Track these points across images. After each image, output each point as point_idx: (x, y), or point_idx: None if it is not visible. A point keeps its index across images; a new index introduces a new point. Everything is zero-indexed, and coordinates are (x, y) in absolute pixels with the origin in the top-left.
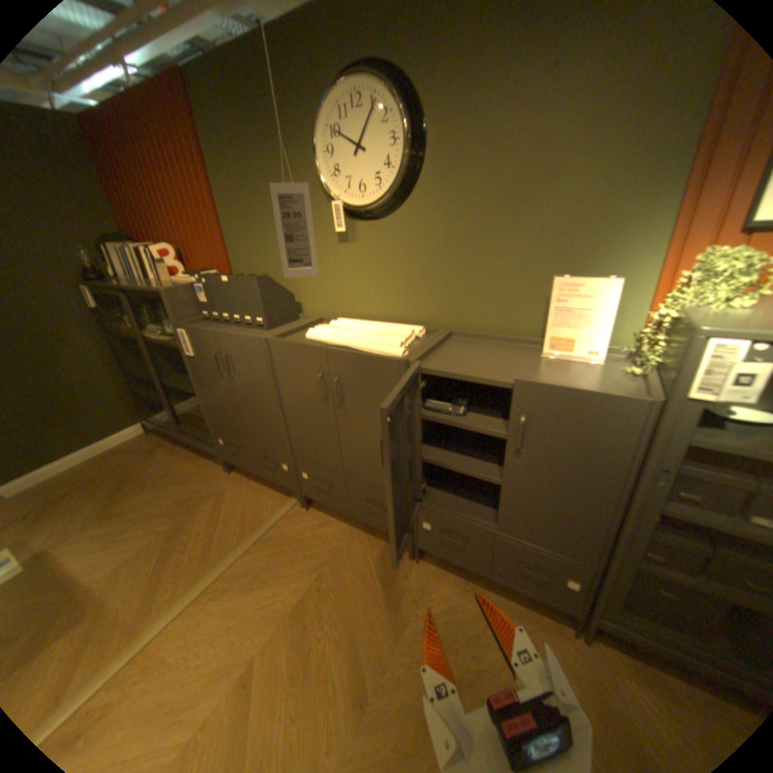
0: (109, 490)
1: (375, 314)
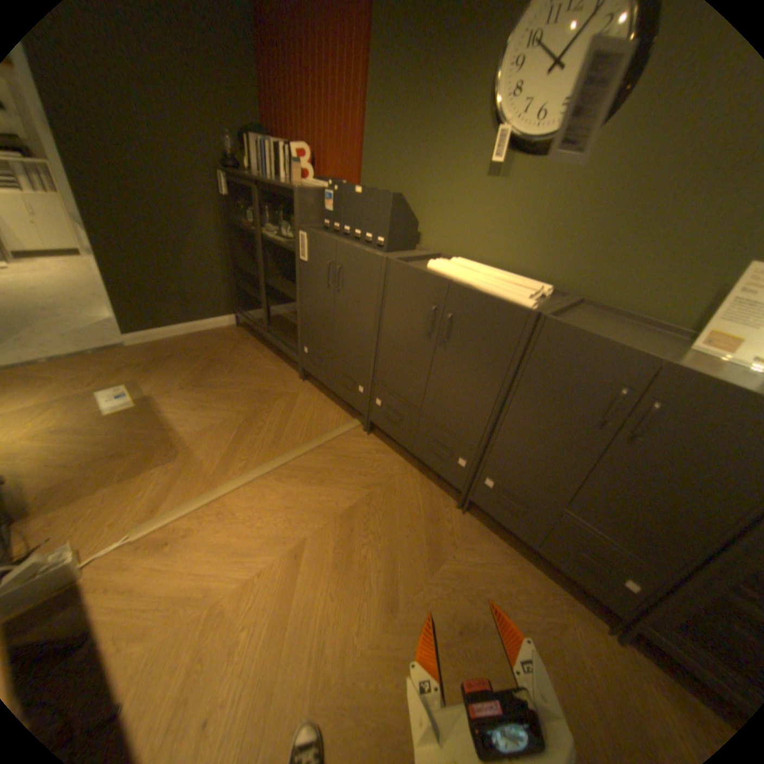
0: (203, 363)
1: (500, 261)
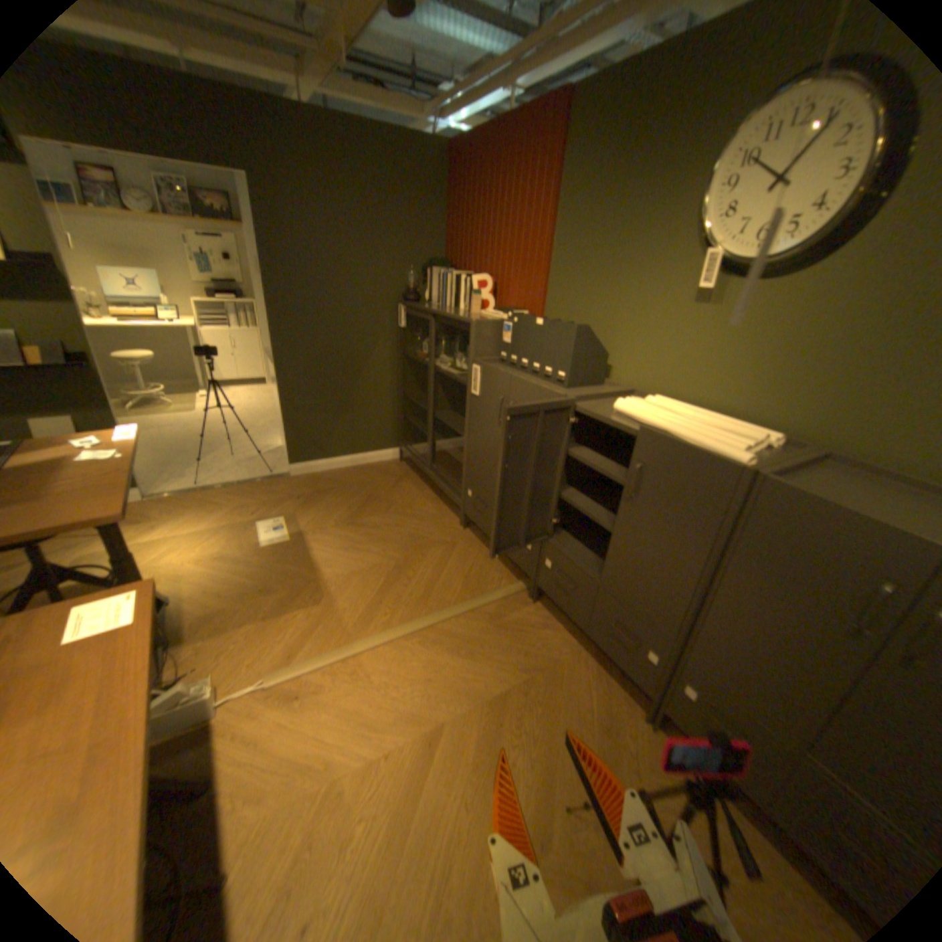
0: (361, 500)
1: (712, 401)
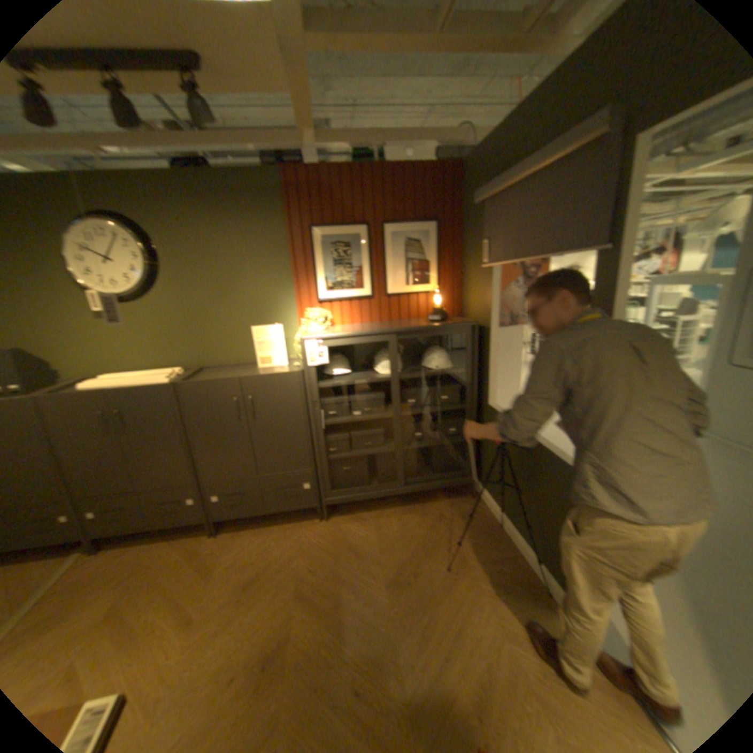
0: None
1: (137, 367)
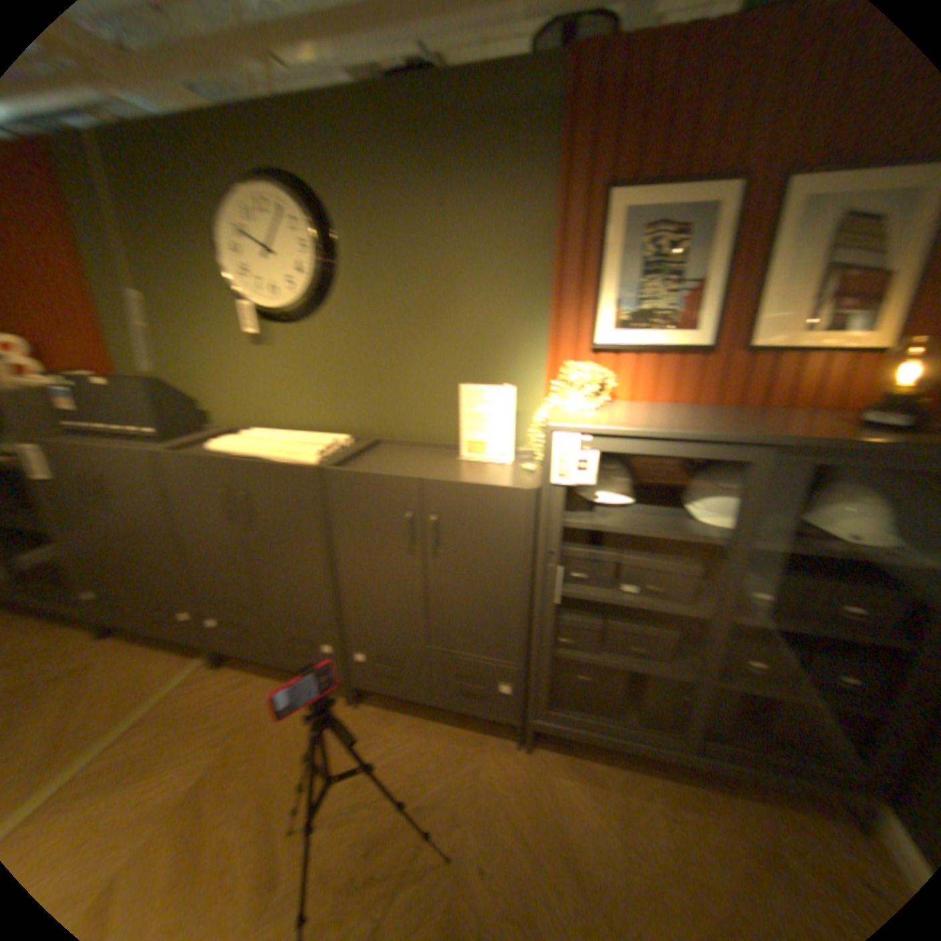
0: None
1: (296, 423)
